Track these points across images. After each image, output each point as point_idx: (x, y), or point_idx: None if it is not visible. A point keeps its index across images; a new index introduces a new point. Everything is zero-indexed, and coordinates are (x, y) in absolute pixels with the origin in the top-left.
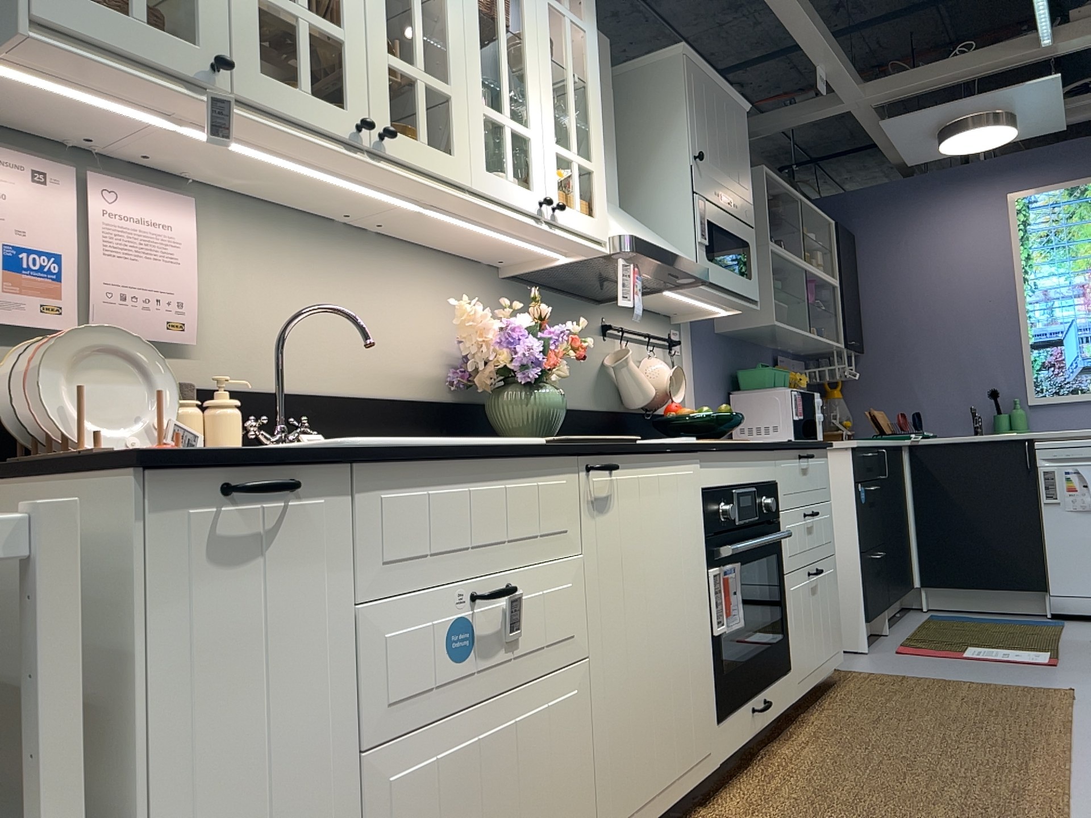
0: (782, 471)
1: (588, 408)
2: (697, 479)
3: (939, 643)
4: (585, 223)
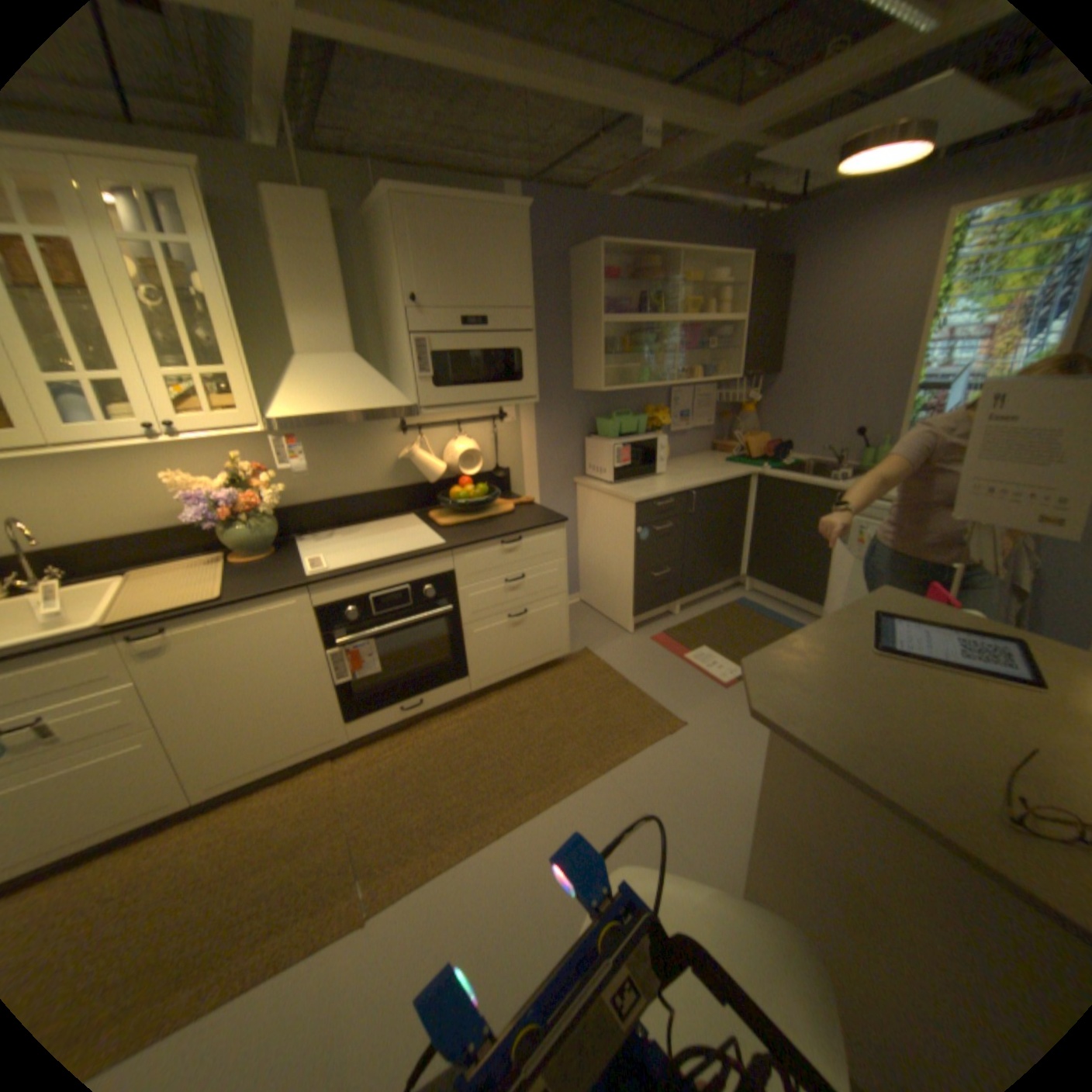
0: (462, 563)
1: (382, 491)
2: (302, 606)
3: (690, 639)
4: (219, 423)
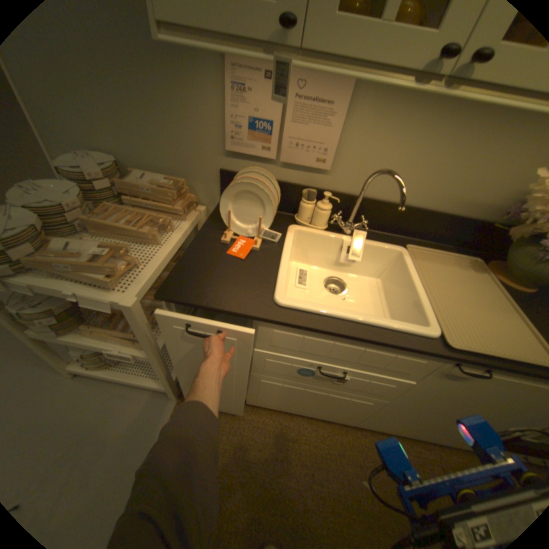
0: None
1: None
2: None
3: None
4: None
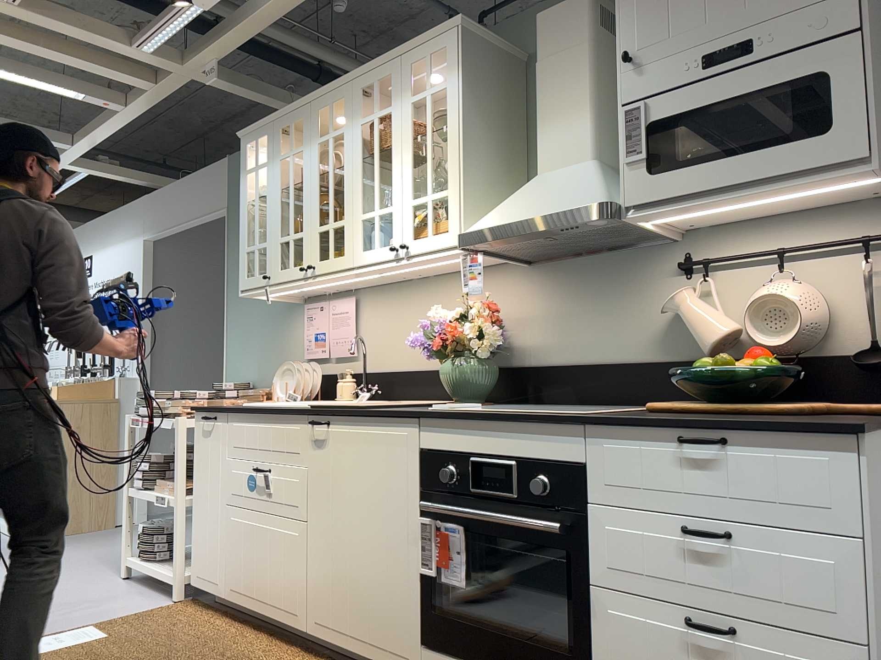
0: (599, 452)
1: (642, 360)
2: (410, 440)
3: None
4: (433, 242)
